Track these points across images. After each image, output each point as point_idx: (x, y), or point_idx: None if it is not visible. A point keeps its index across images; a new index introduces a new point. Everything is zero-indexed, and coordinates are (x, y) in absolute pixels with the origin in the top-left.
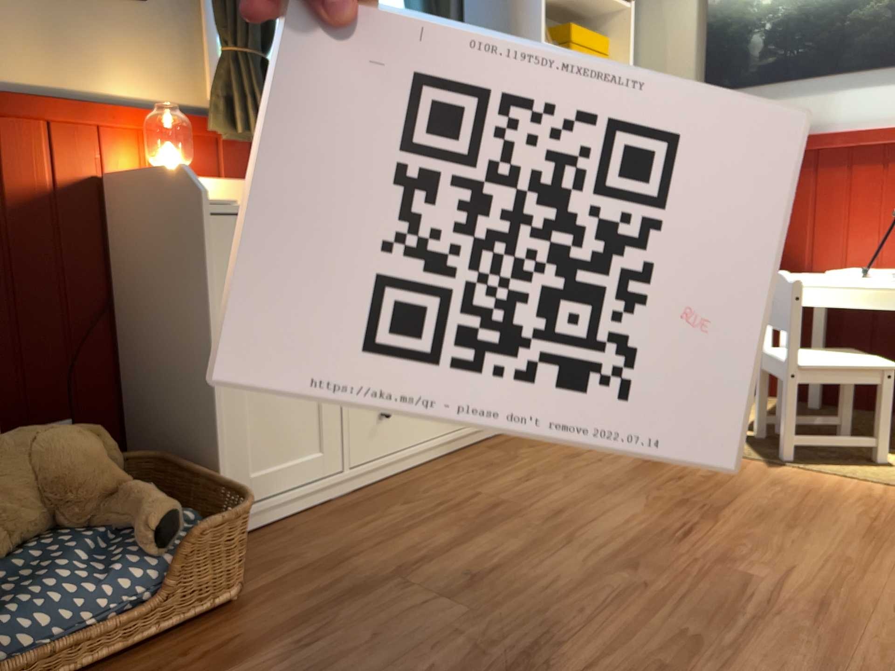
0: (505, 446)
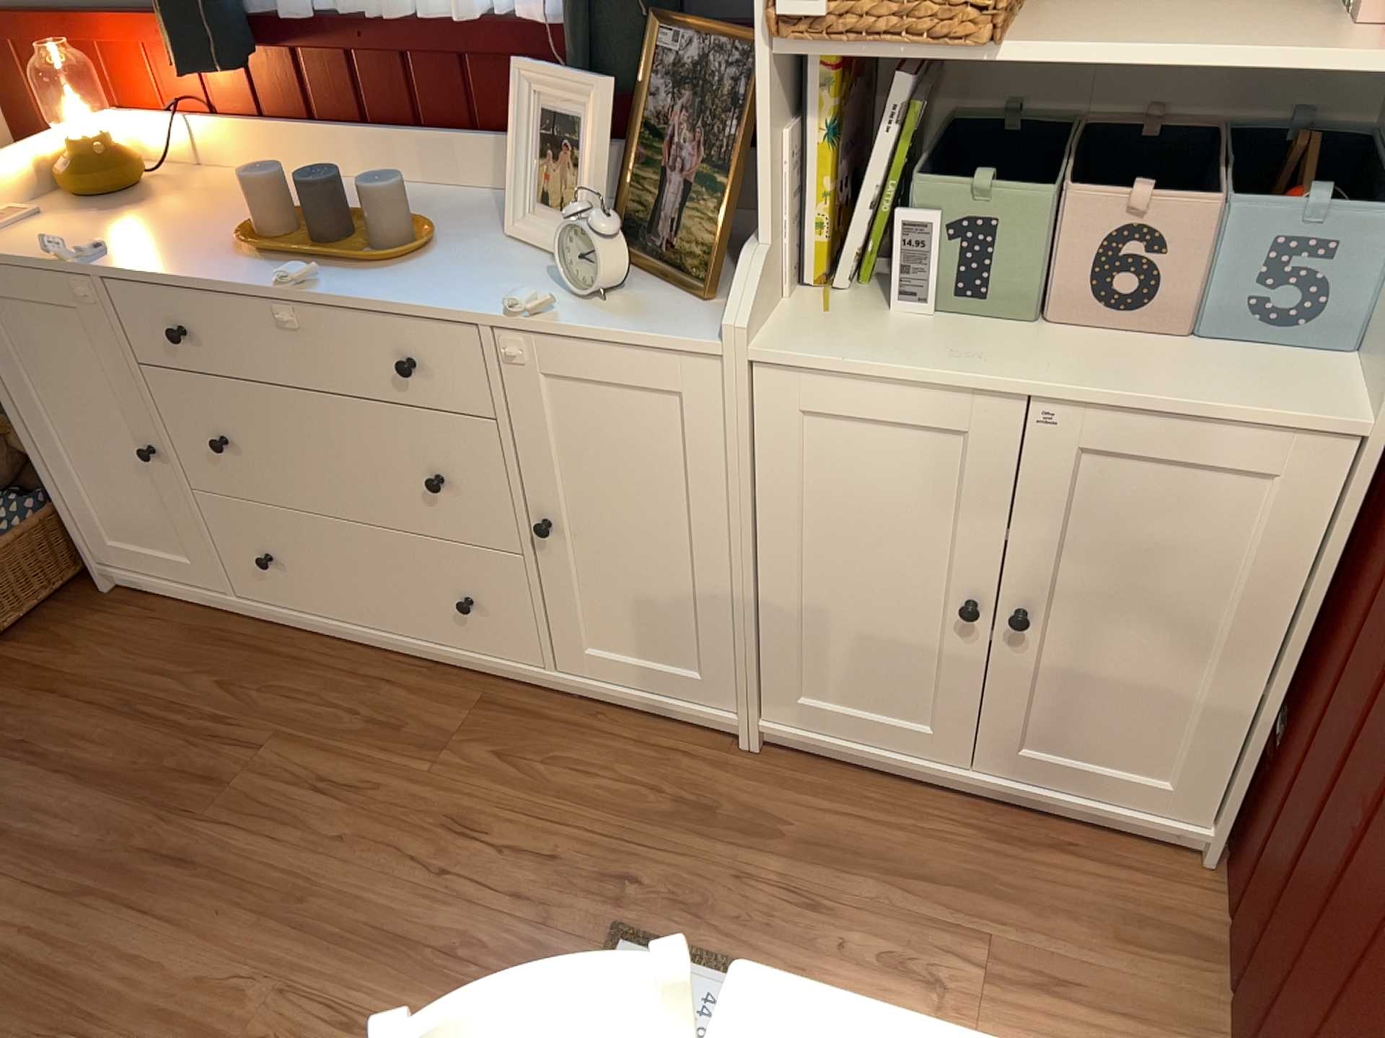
0: (504, 715)
